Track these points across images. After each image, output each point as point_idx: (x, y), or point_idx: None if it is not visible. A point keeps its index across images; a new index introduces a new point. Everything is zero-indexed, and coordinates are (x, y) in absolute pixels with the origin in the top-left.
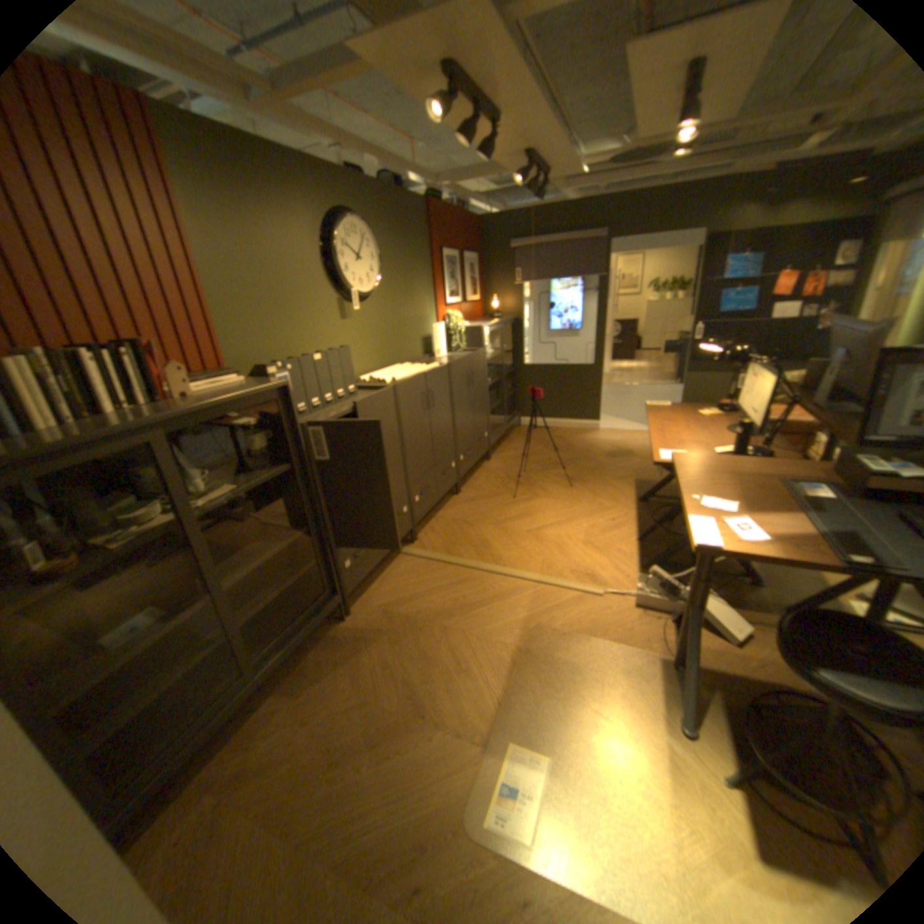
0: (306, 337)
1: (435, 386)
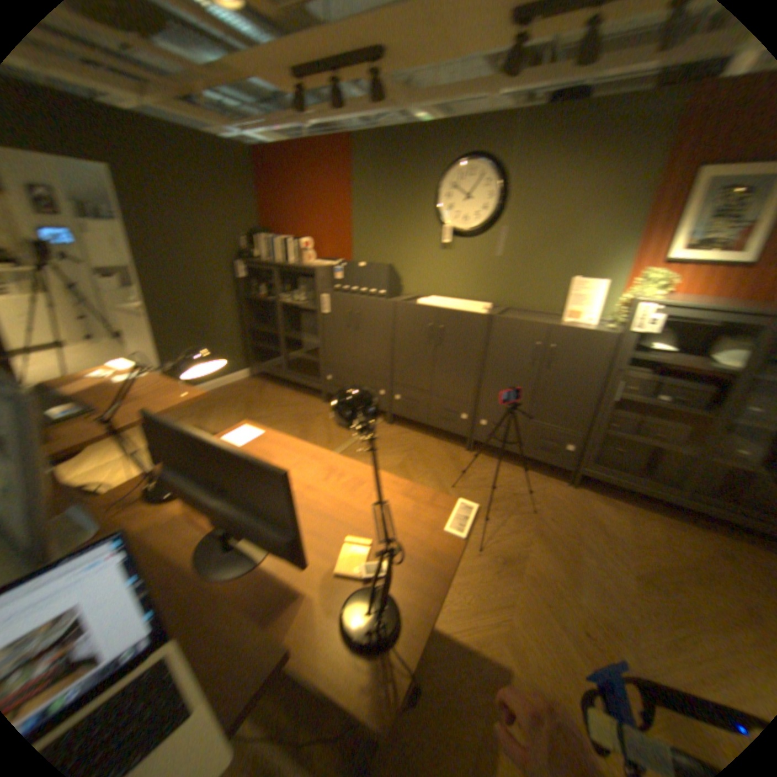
0: (405, 255)
1: (452, 325)
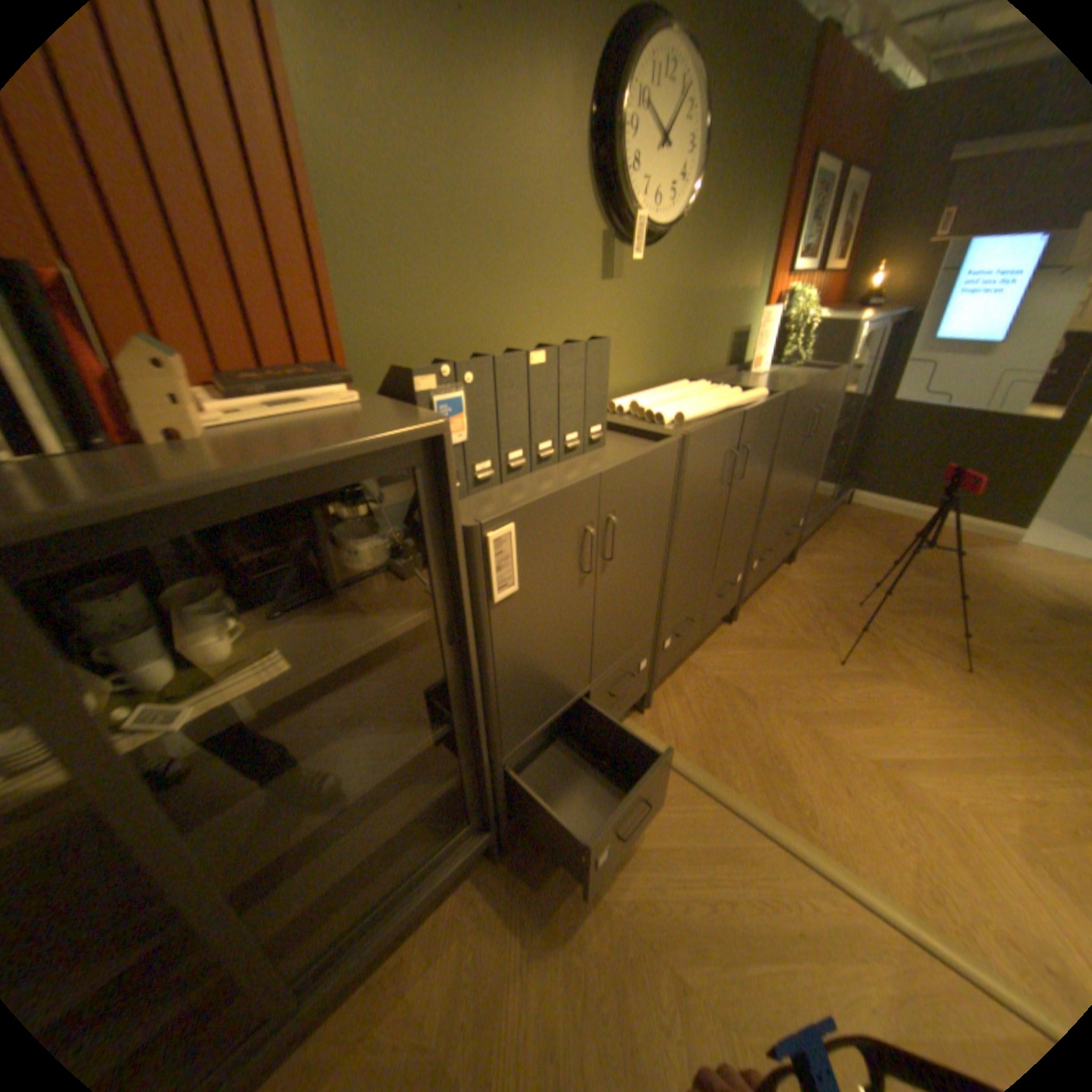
0: (524, 307)
1: (753, 437)
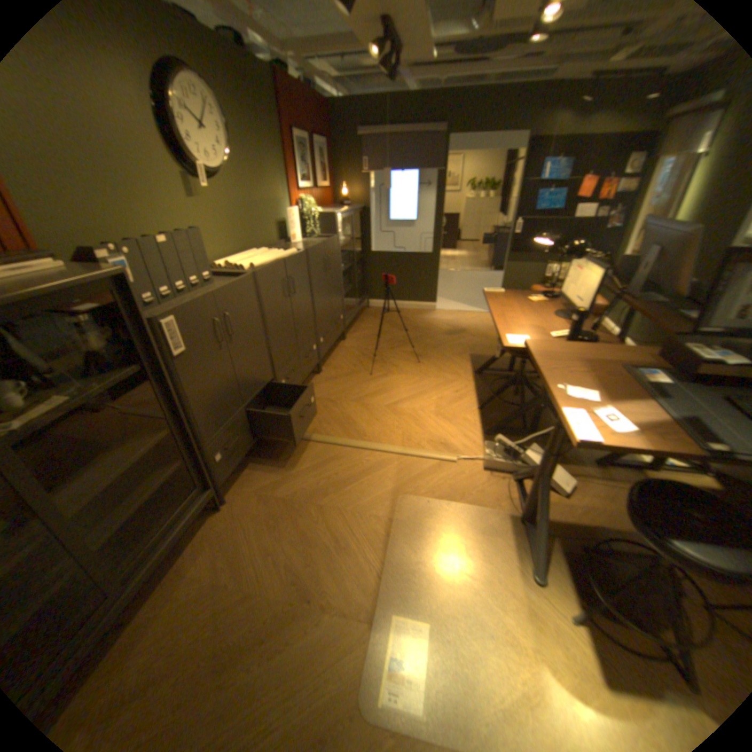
0: (145, 215)
1: (294, 272)
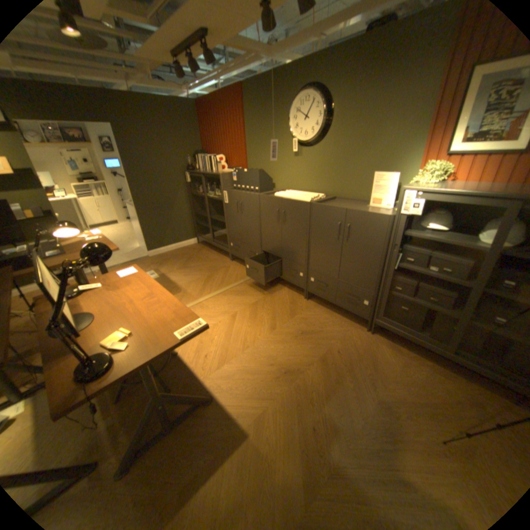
0: (273, 162)
1: (288, 210)
